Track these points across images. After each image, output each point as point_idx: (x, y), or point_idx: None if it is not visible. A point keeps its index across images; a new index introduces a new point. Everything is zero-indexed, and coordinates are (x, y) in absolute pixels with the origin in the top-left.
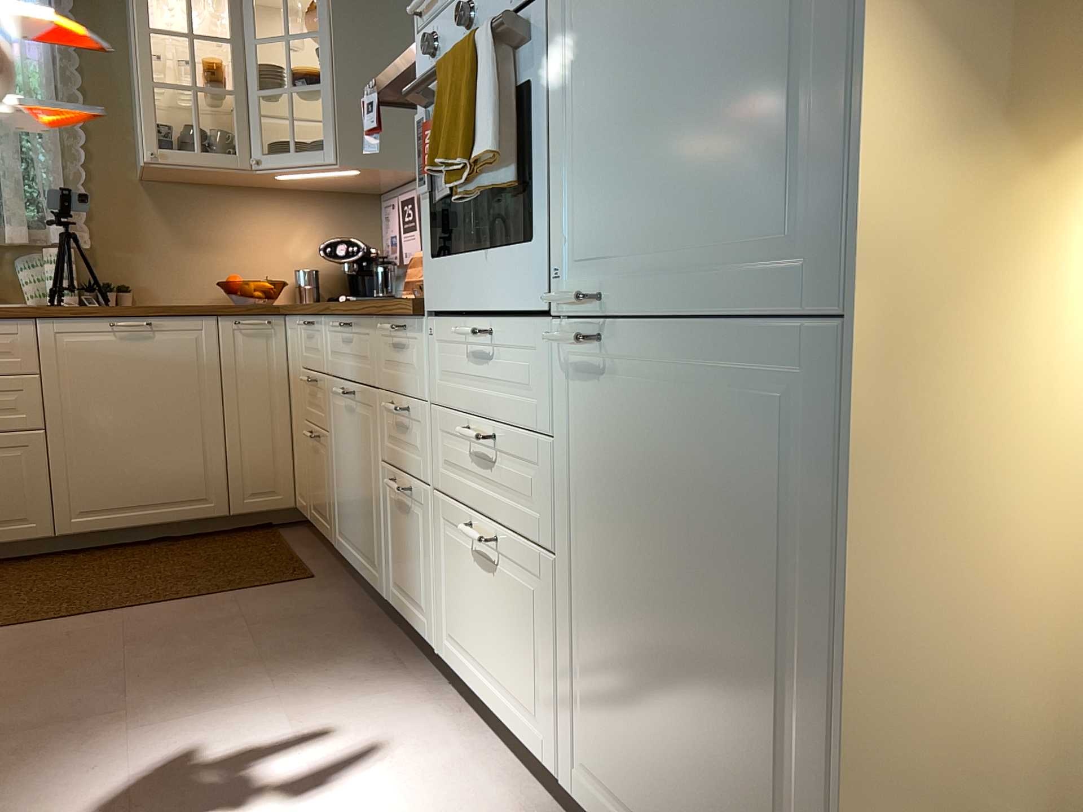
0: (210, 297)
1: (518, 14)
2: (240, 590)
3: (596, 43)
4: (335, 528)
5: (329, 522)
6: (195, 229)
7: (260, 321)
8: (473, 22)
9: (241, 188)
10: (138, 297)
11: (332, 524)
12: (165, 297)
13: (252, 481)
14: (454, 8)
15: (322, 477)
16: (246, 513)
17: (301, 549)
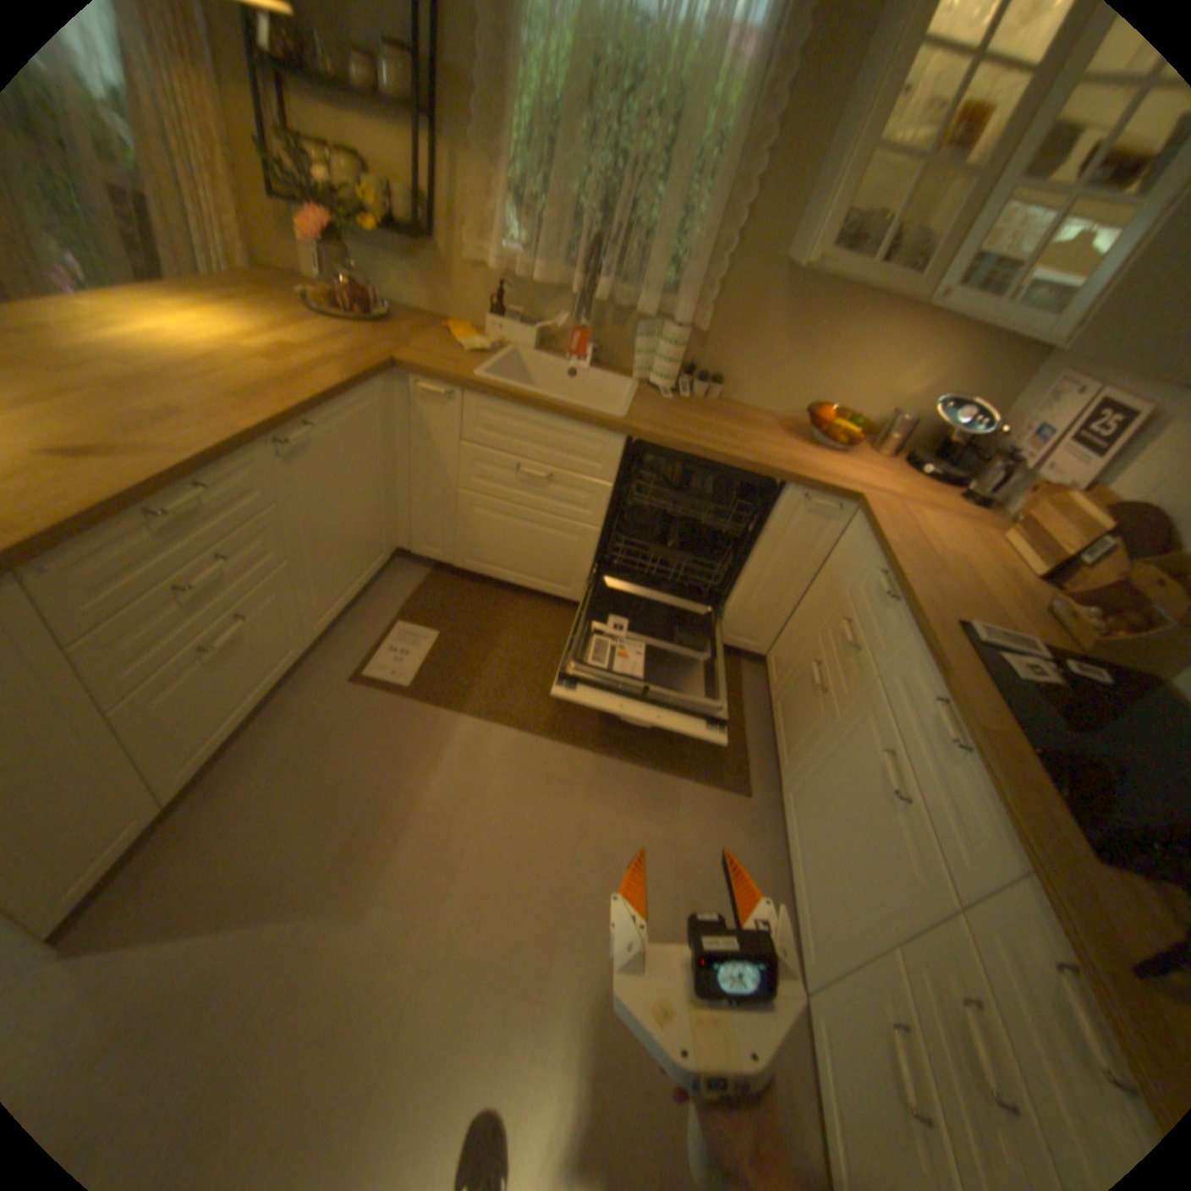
0: (792, 408)
1: None
2: (686, 779)
3: None
4: (793, 787)
5: (790, 763)
6: (816, 331)
7: (832, 507)
8: None
9: (894, 292)
10: (727, 389)
11: (791, 772)
12: (752, 396)
13: (742, 626)
14: None
15: (807, 723)
16: (723, 644)
17: (752, 719)
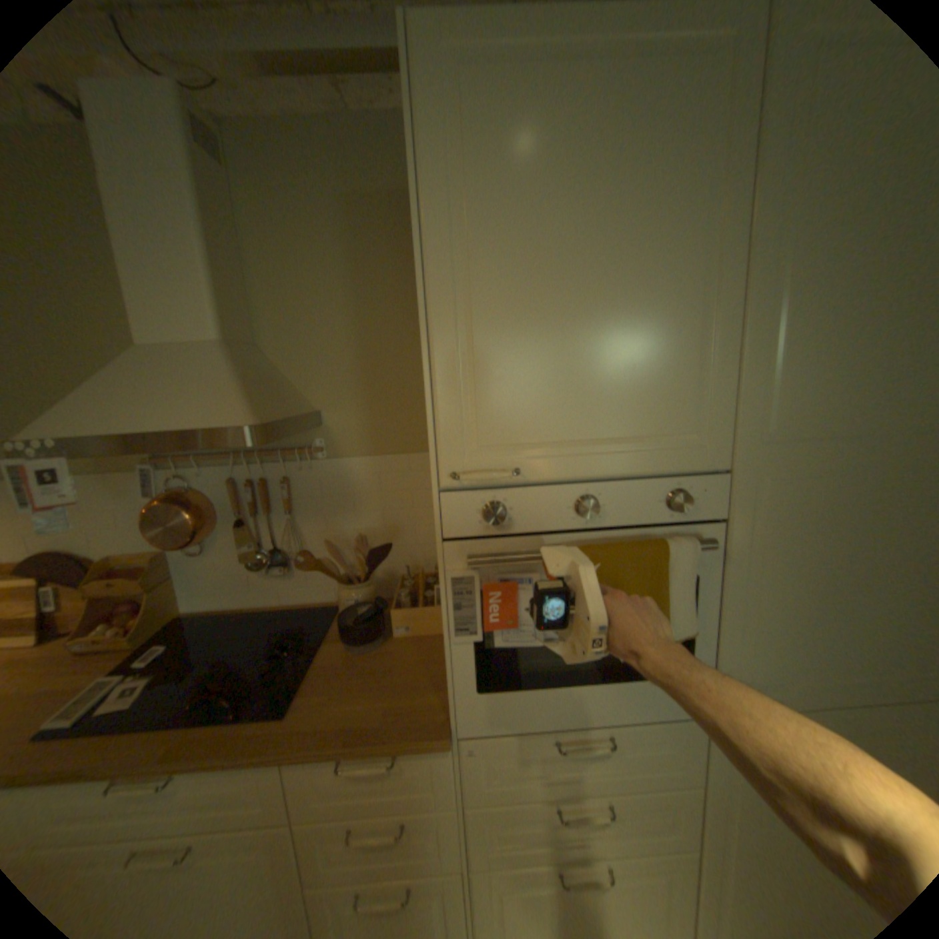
0: None
1: (720, 542)
2: None
3: (782, 566)
4: None
5: None
6: None
7: None
8: (591, 513)
9: None
10: None
11: None
12: None
13: None
14: (534, 487)
15: None
16: None
17: None
